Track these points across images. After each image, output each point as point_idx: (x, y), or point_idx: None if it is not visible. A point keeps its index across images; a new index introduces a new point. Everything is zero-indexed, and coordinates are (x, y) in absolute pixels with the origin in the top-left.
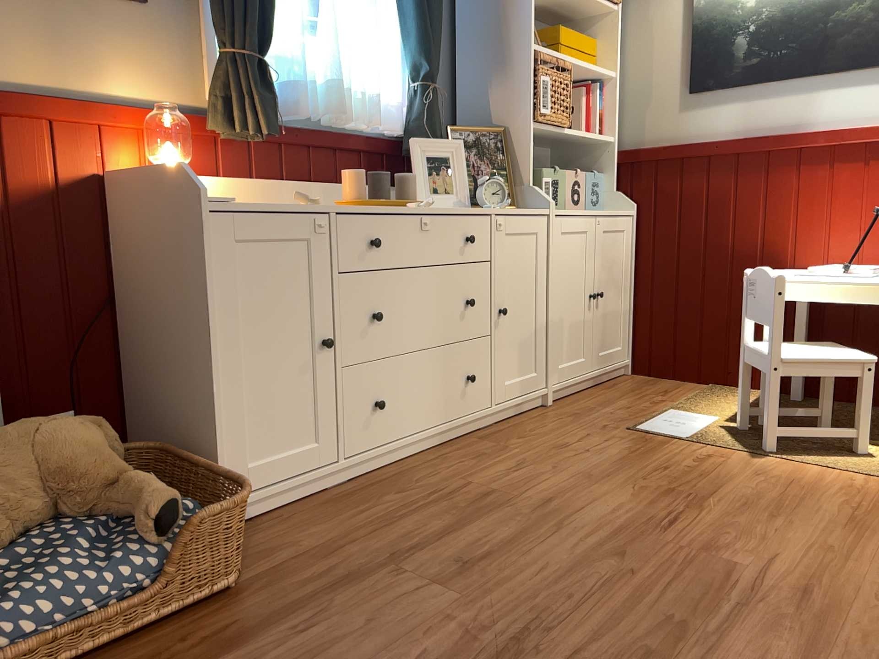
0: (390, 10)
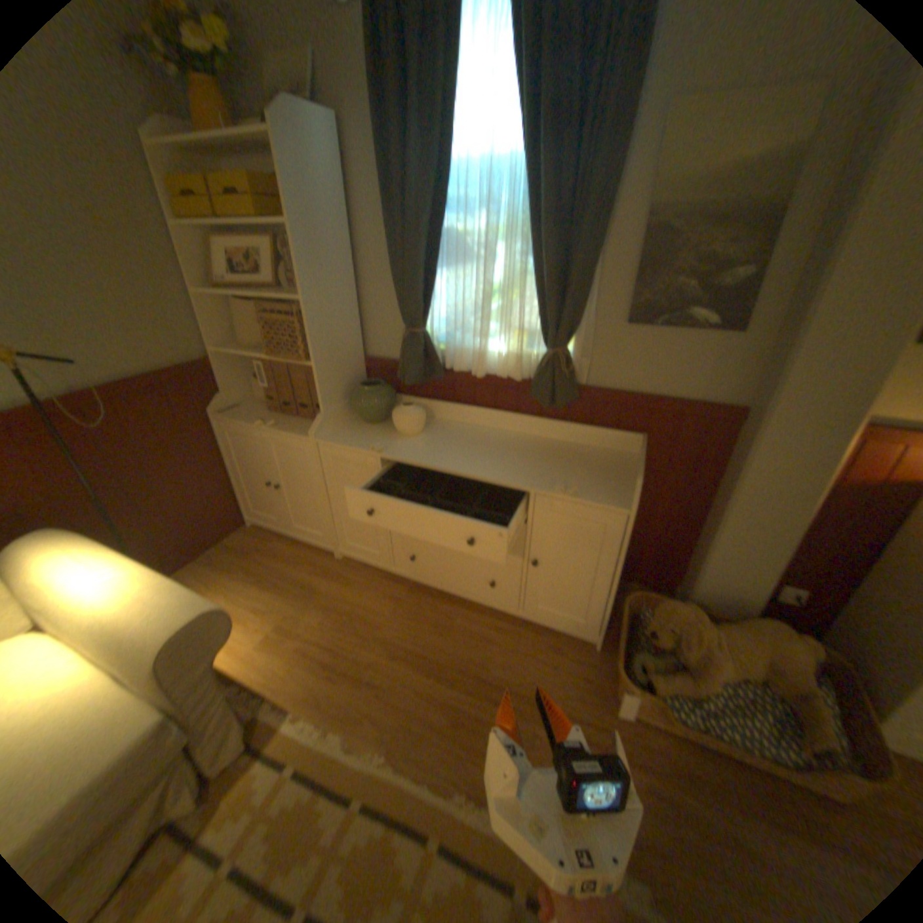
0: None
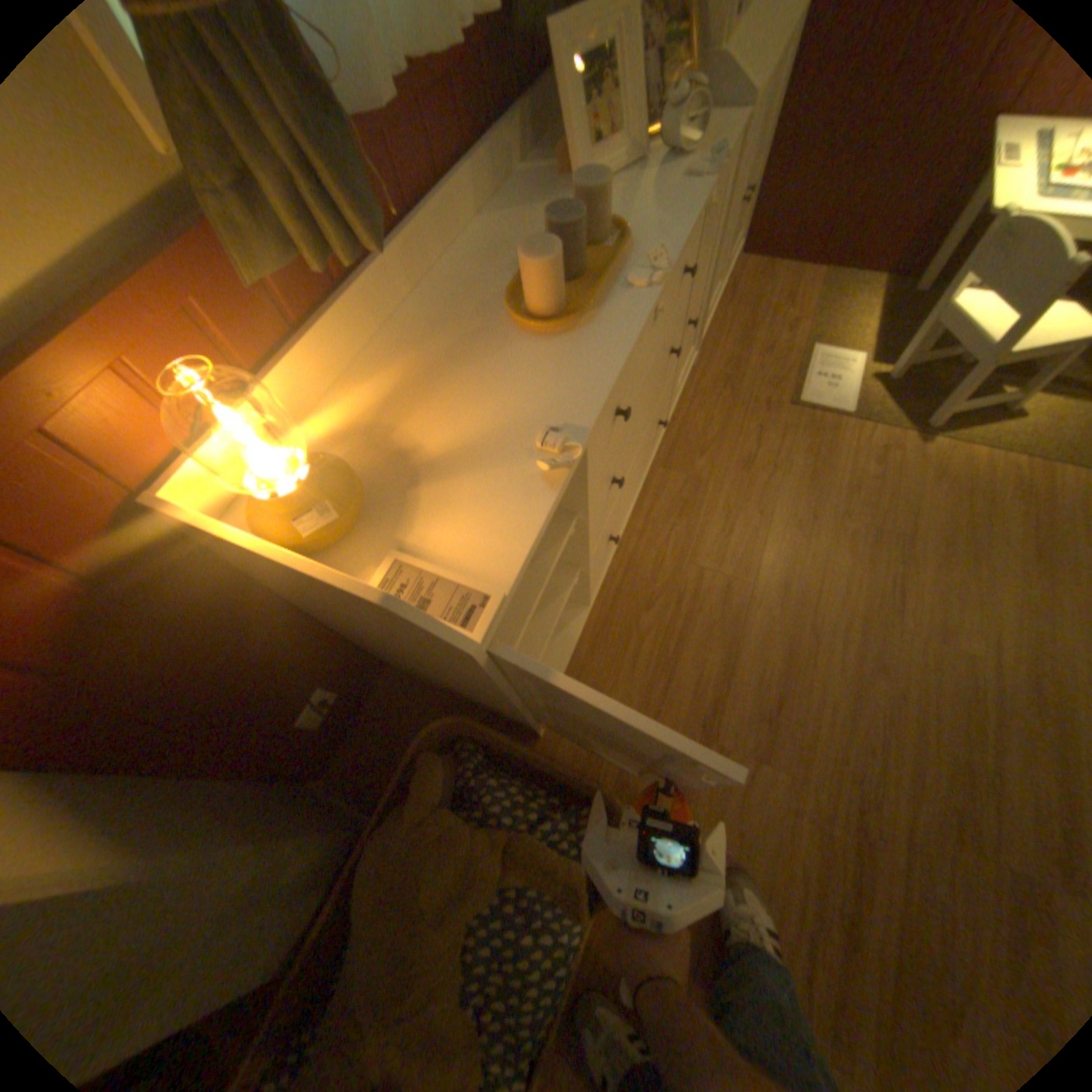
0: None
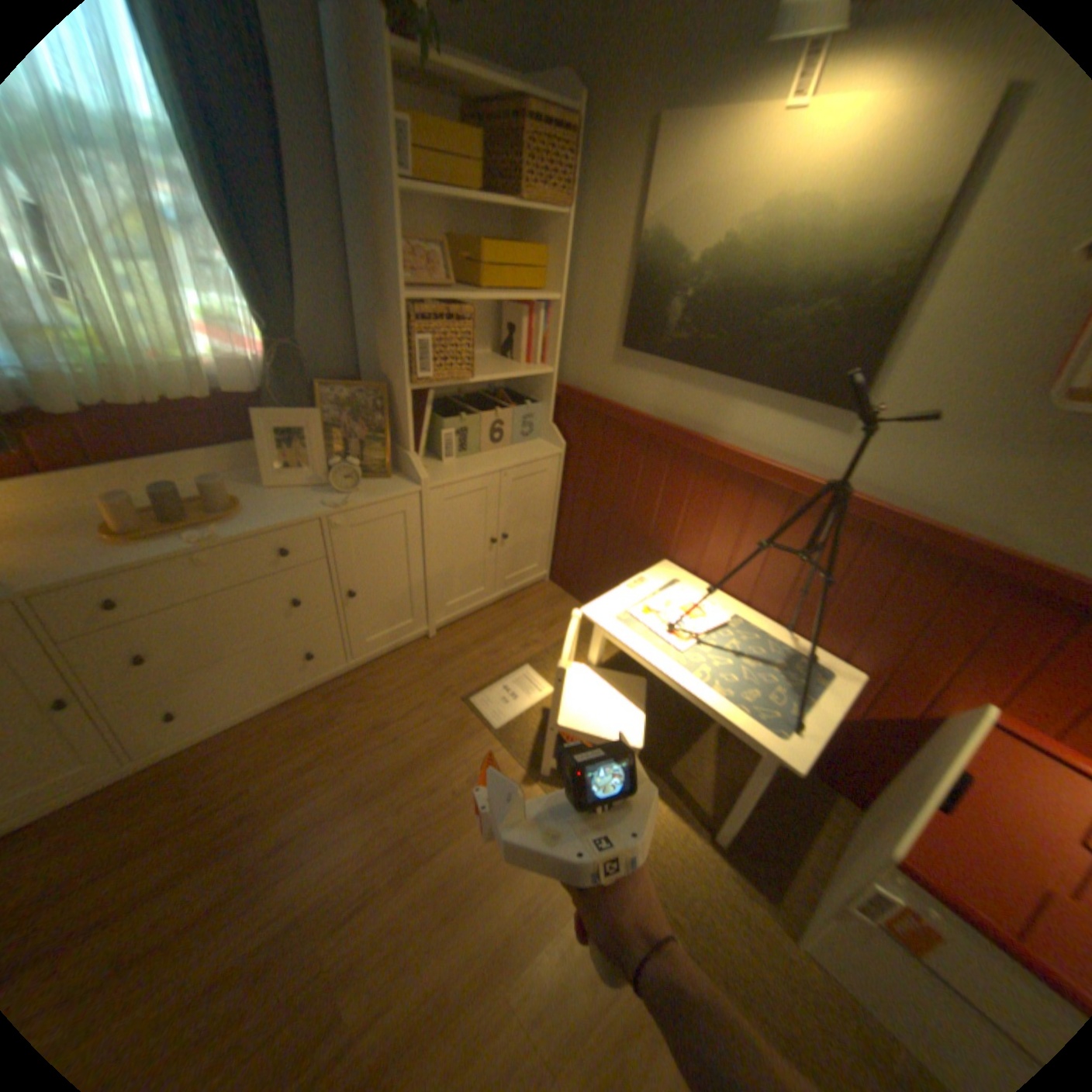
0: (205, 241)
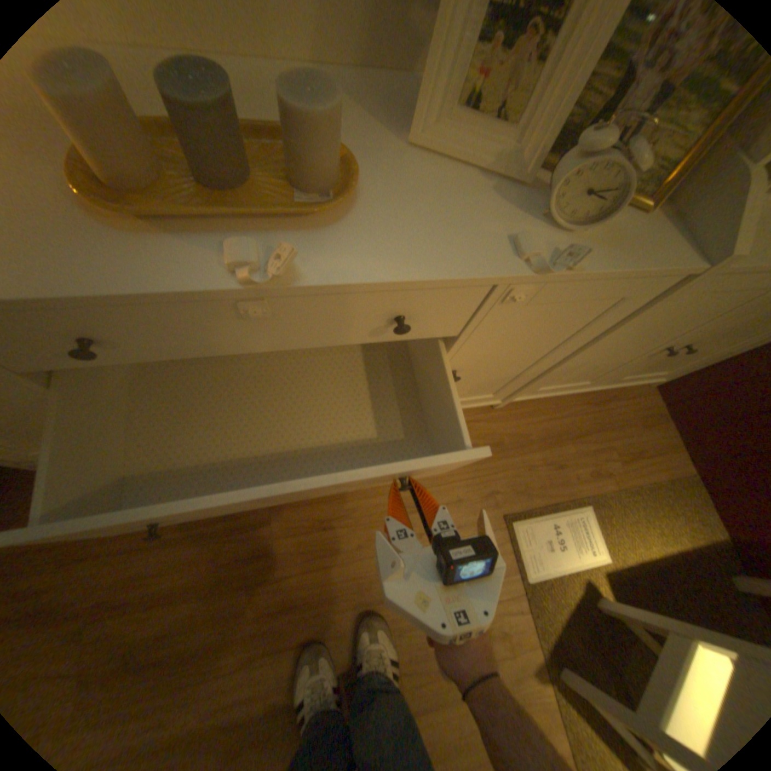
0: None
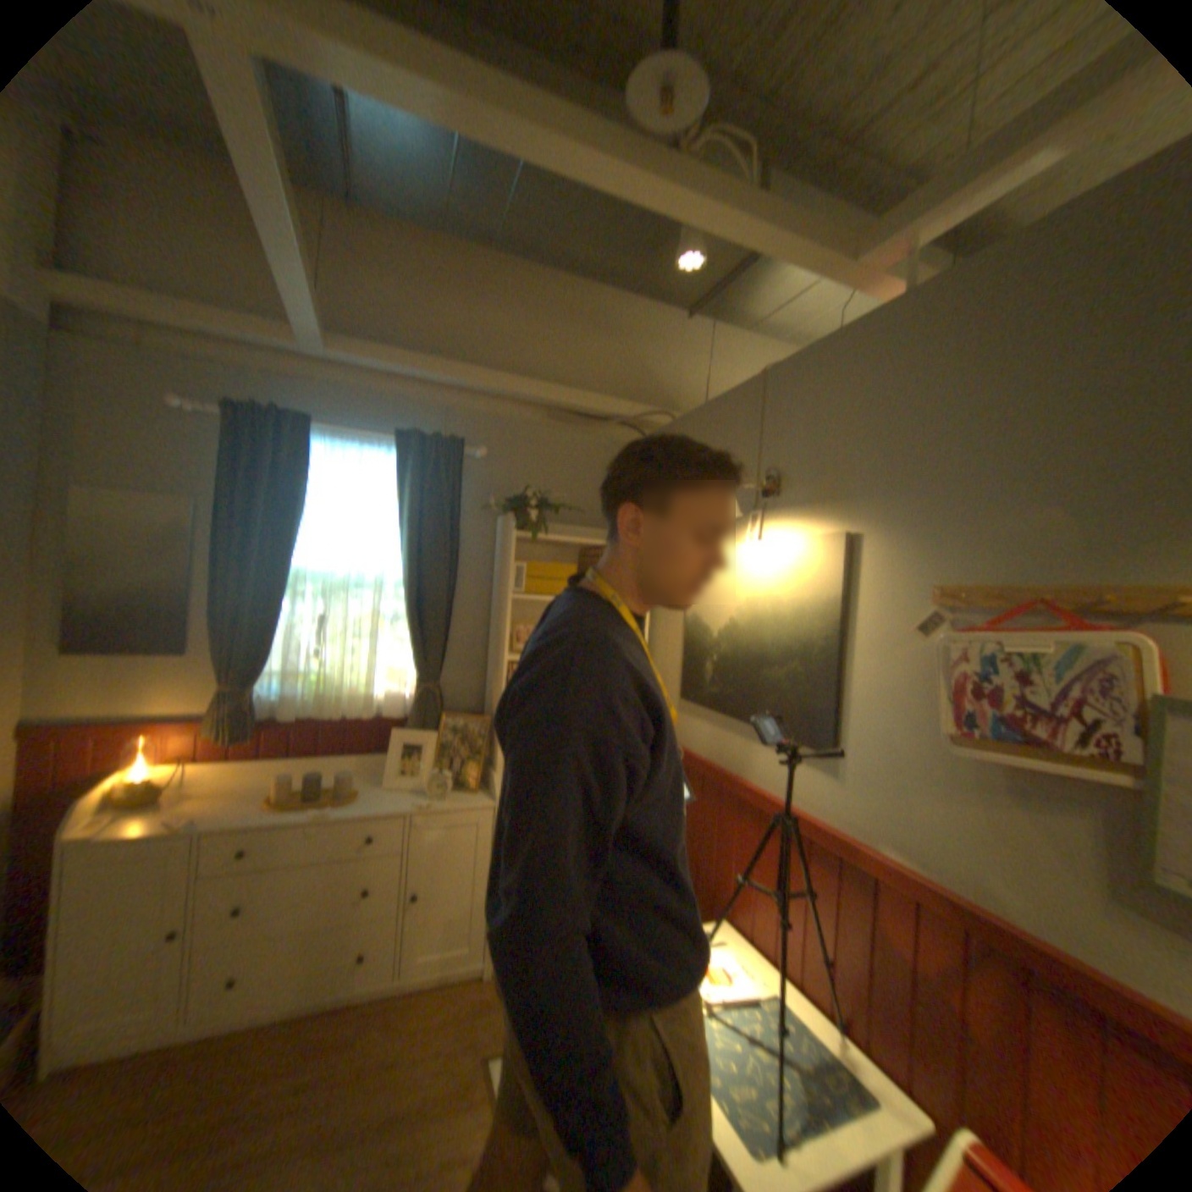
0: (402, 628)
